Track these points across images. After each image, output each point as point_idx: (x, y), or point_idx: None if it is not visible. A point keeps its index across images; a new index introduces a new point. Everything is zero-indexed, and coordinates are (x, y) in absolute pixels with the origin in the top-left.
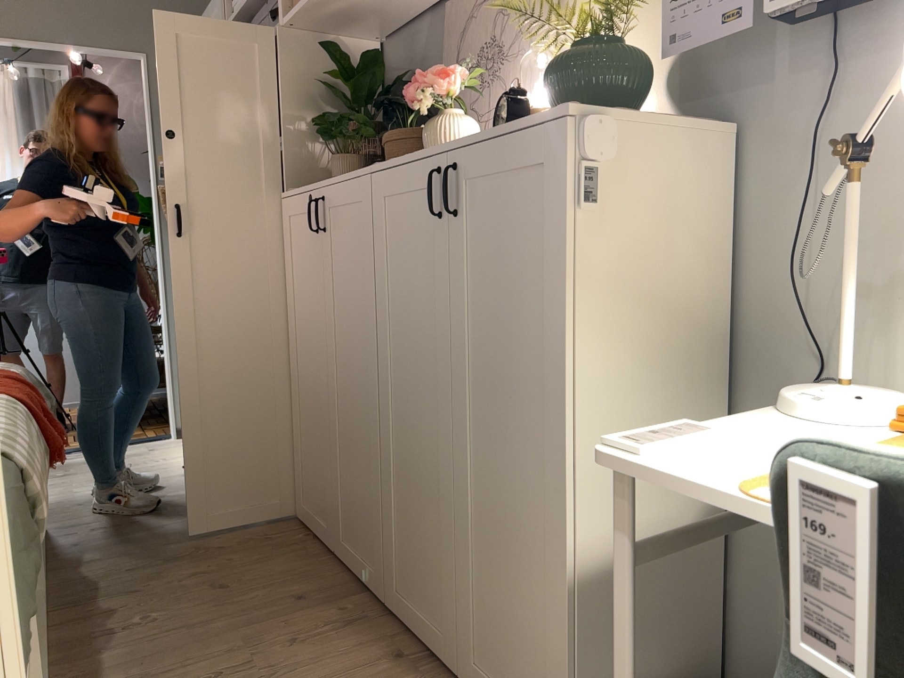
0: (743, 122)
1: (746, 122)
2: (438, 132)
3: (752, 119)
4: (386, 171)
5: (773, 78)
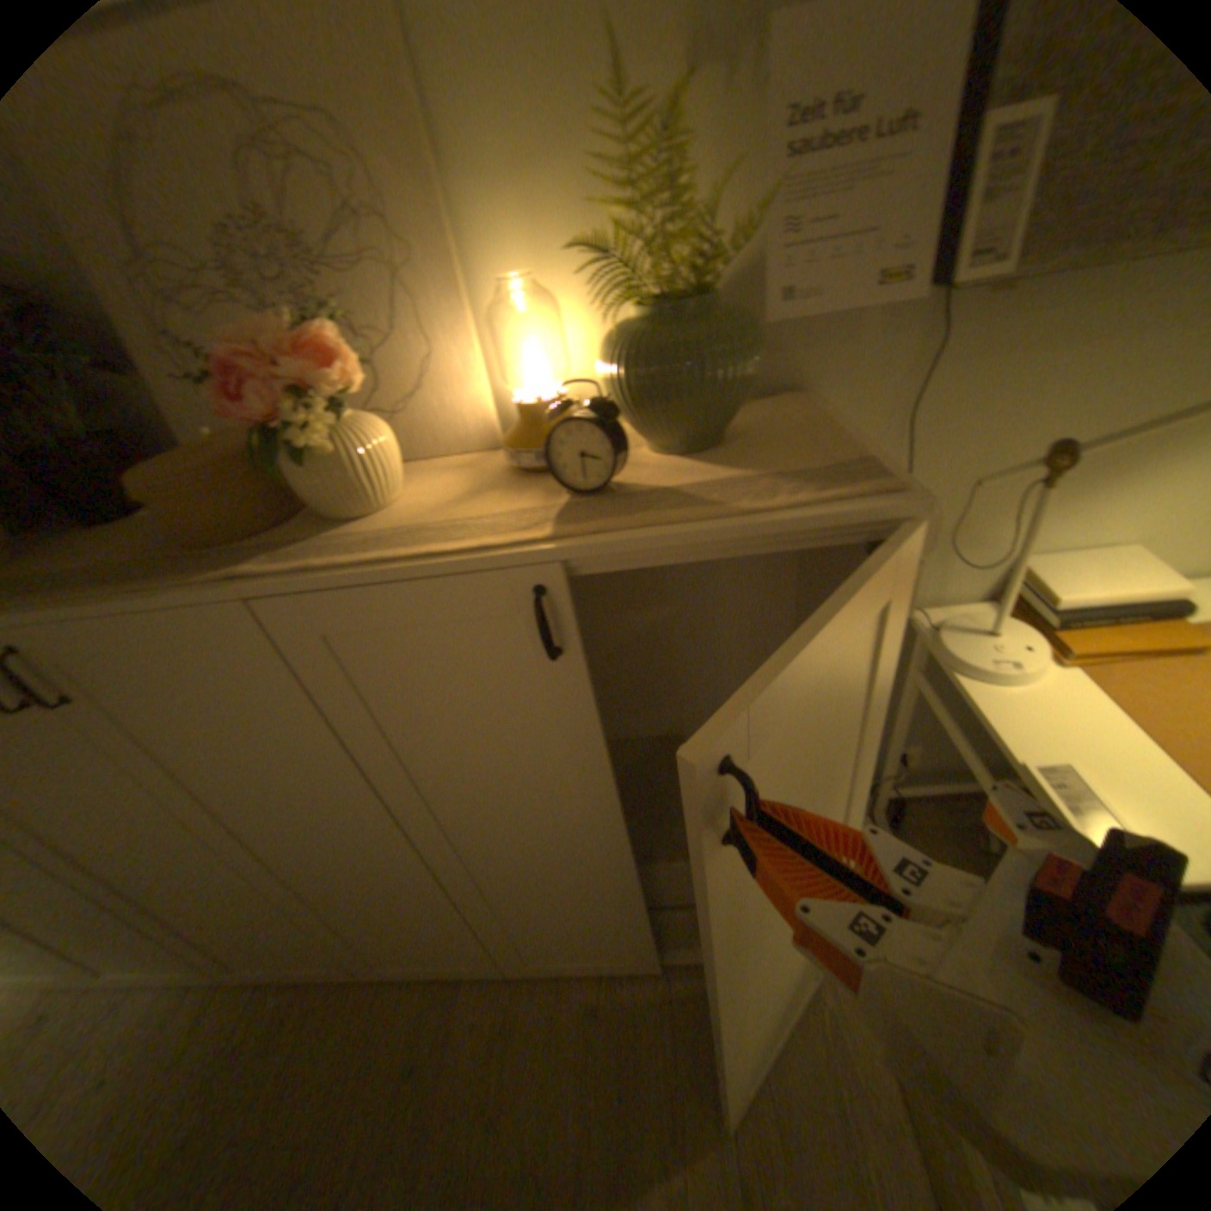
0: (815, 385)
1: (814, 383)
2: (342, 467)
3: (820, 380)
4: (311, 593)
5: (849, 332)
